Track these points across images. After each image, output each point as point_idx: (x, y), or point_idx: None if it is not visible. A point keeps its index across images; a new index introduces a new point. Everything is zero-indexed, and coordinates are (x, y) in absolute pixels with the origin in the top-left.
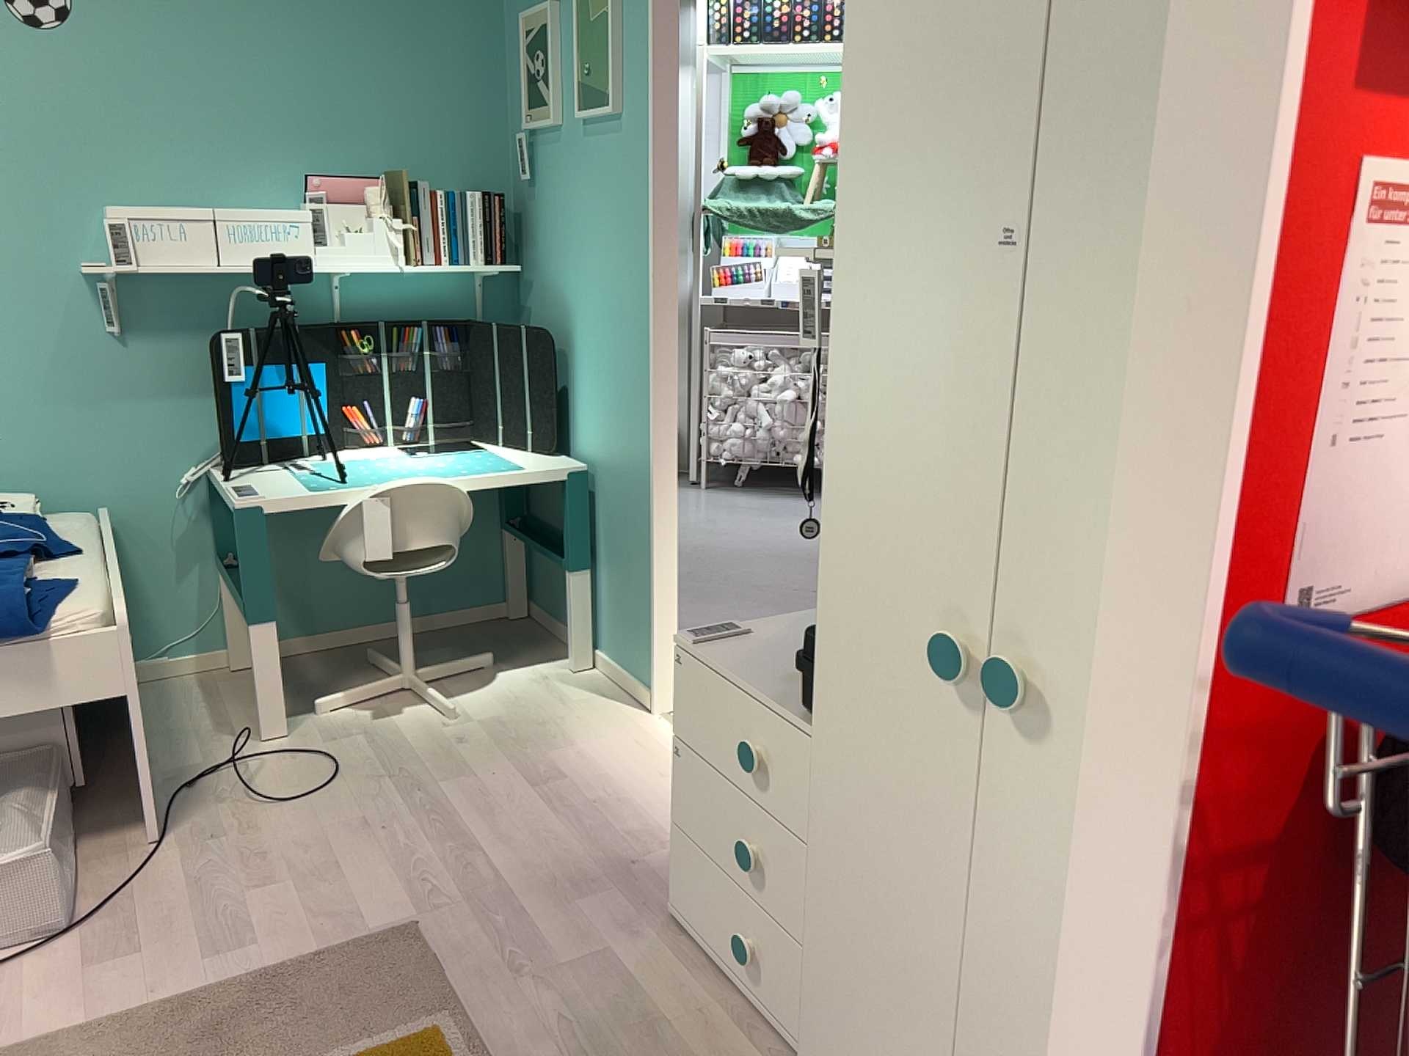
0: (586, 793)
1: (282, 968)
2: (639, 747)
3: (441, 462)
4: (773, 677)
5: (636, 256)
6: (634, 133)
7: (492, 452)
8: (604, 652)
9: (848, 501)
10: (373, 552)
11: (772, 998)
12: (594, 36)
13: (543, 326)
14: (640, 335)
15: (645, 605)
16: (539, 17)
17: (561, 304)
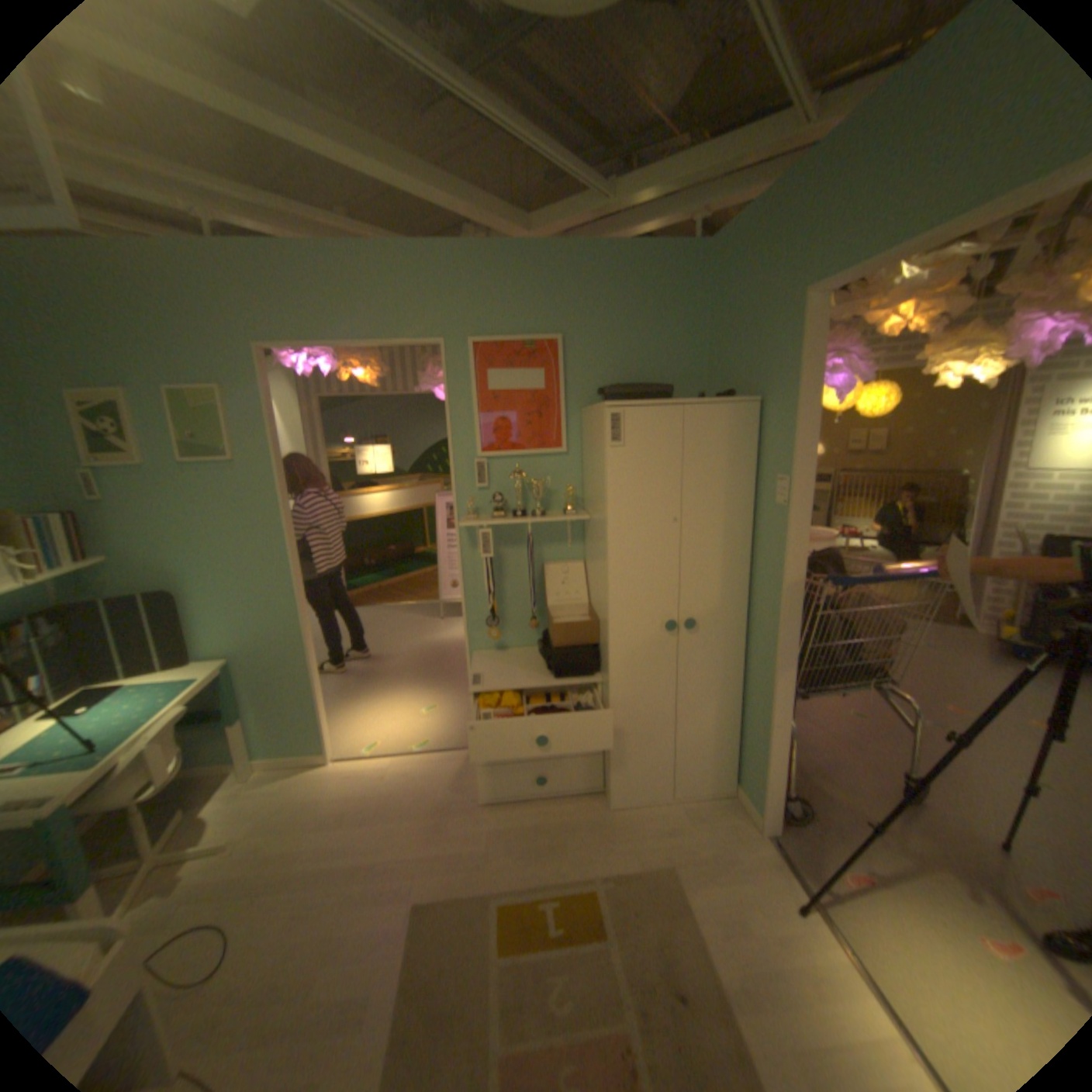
0: (366, 810)
1: (404, 980)
2: (348, 779)
3: (115, 707)
4: (524, 680)
5: (264, 537)
6: (251, 471)
7: (127, 685)
8: (258, 760)
9: (618, 601)
10: (140, 785)
11: (554, 788)
12: (196, 416)
13: (129, 591)
14: (278, 577)
15: (304, 715)
16: (102, 395)
17: (160, 574)
